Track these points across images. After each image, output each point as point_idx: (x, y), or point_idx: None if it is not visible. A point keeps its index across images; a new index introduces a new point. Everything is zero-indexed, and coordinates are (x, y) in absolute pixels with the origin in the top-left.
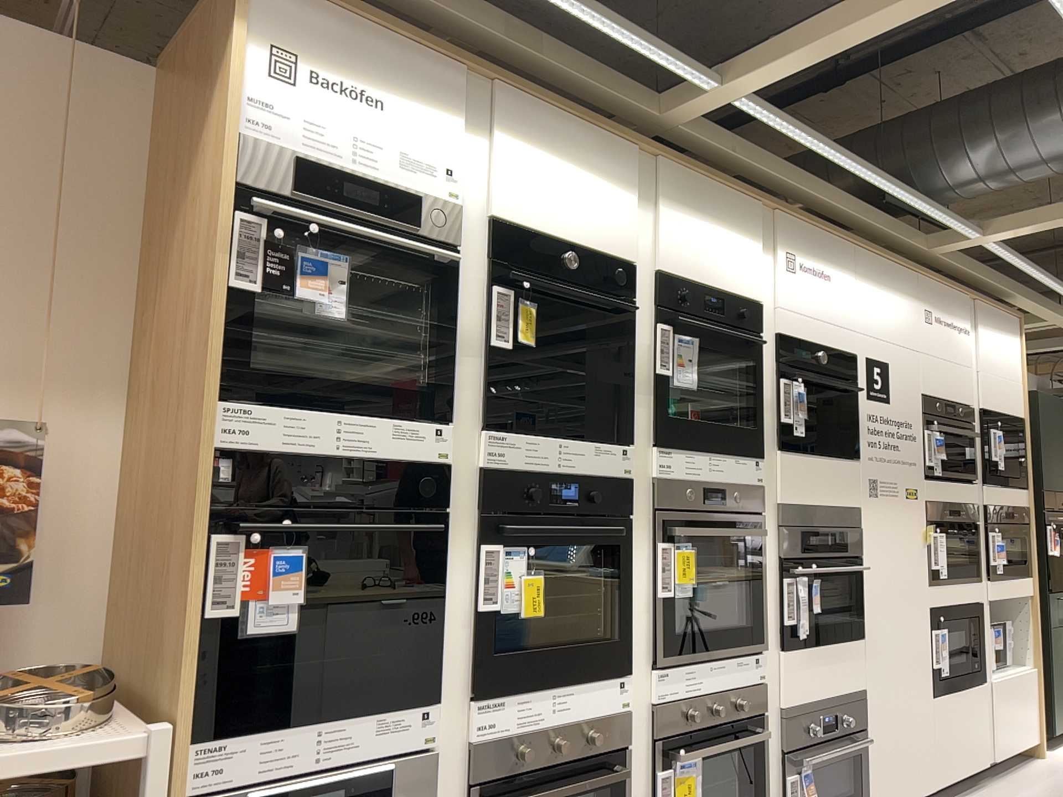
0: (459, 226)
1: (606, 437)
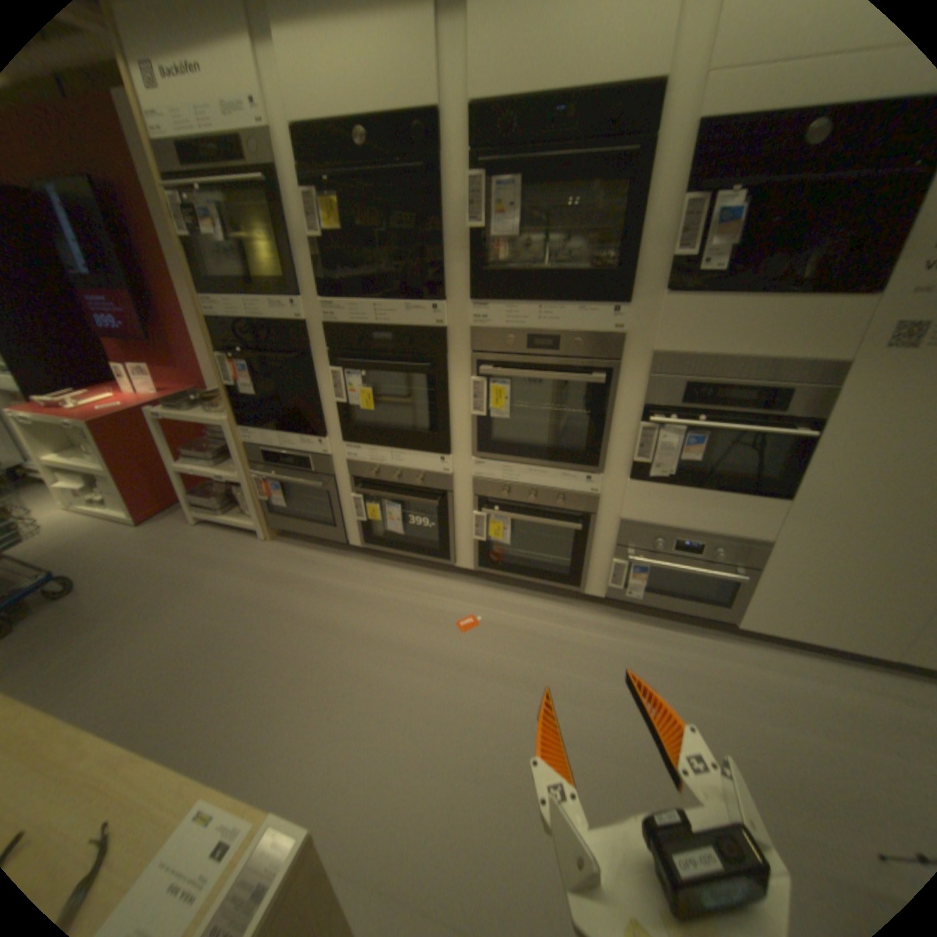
0: (261, 143)
1: (421, 297)
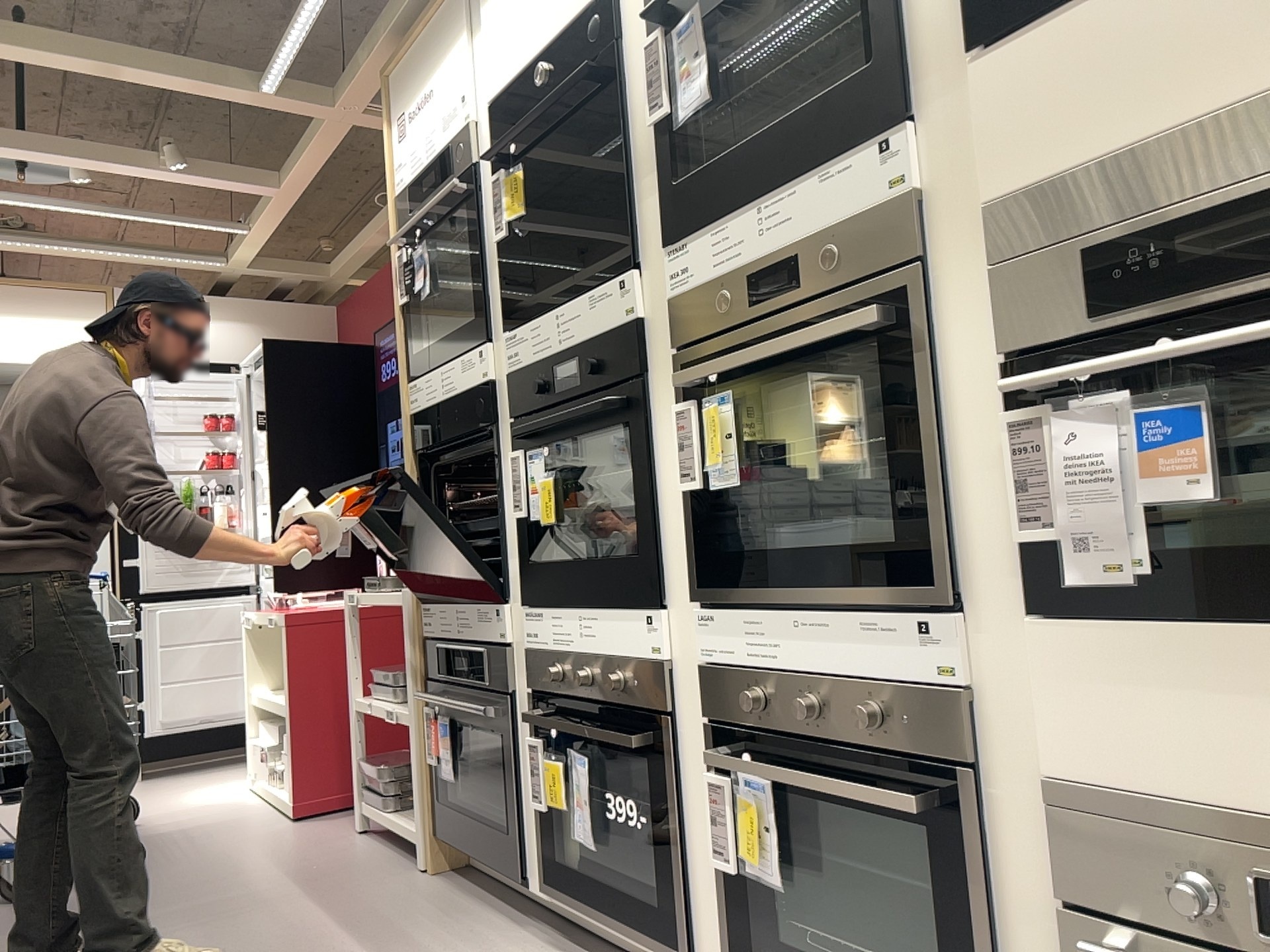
0: (466, 141)
1: (610, 273)
